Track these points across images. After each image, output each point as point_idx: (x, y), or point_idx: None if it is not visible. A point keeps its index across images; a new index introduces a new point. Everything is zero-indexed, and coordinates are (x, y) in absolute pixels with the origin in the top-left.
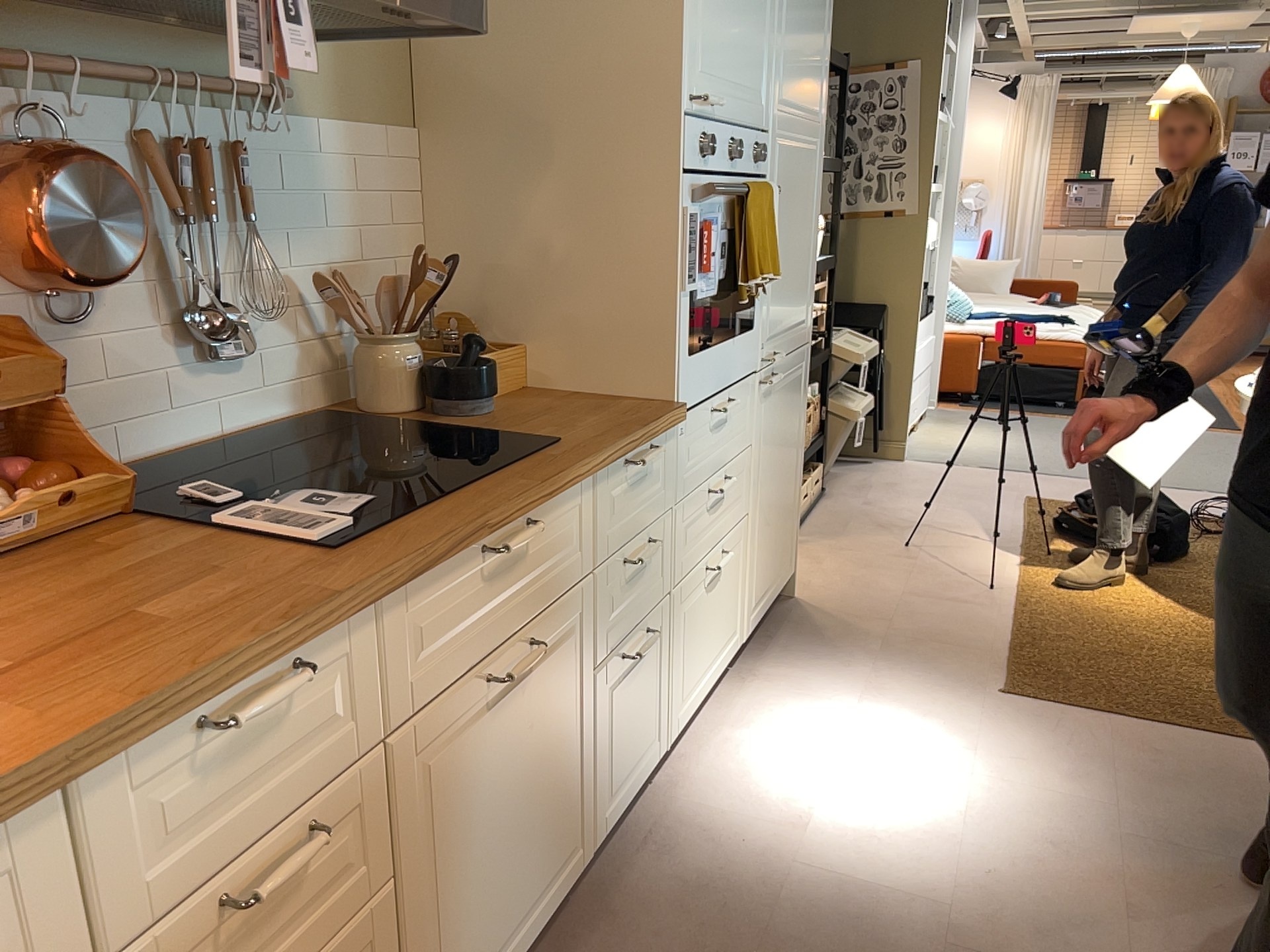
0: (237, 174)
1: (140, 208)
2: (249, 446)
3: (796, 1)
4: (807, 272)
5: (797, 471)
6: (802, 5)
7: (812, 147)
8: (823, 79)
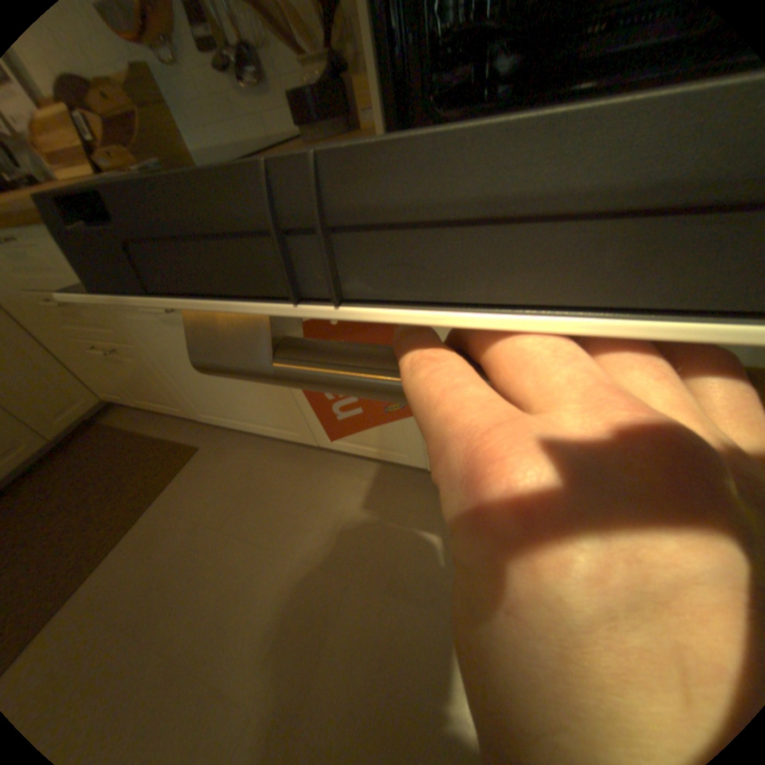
0: None
1: None
2: None
3: None
4: None
5: None
6: None
7: None
8: None
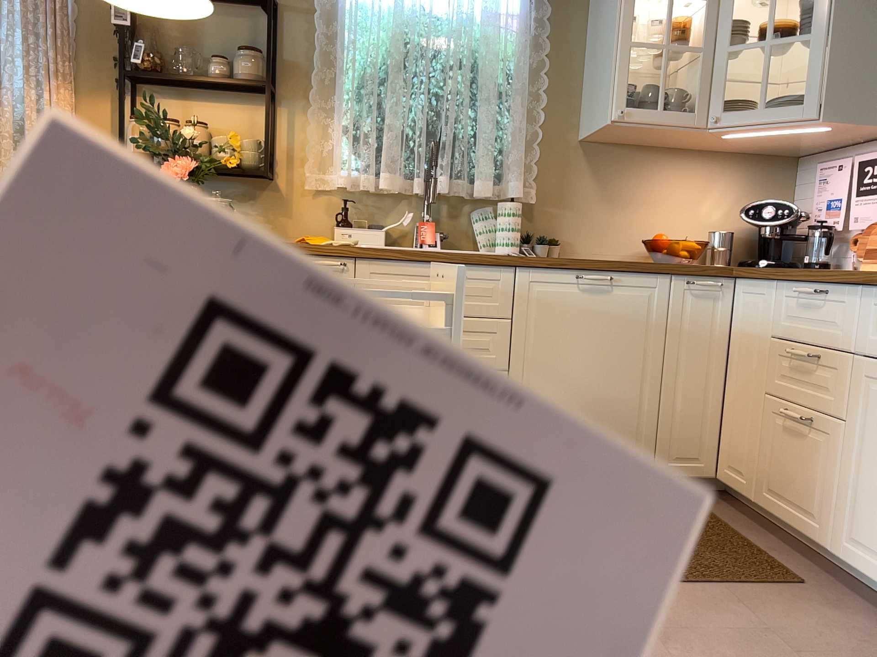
0: None
1: None
2: None
3: None
4: None
5: None
6: None
7: None
8: None
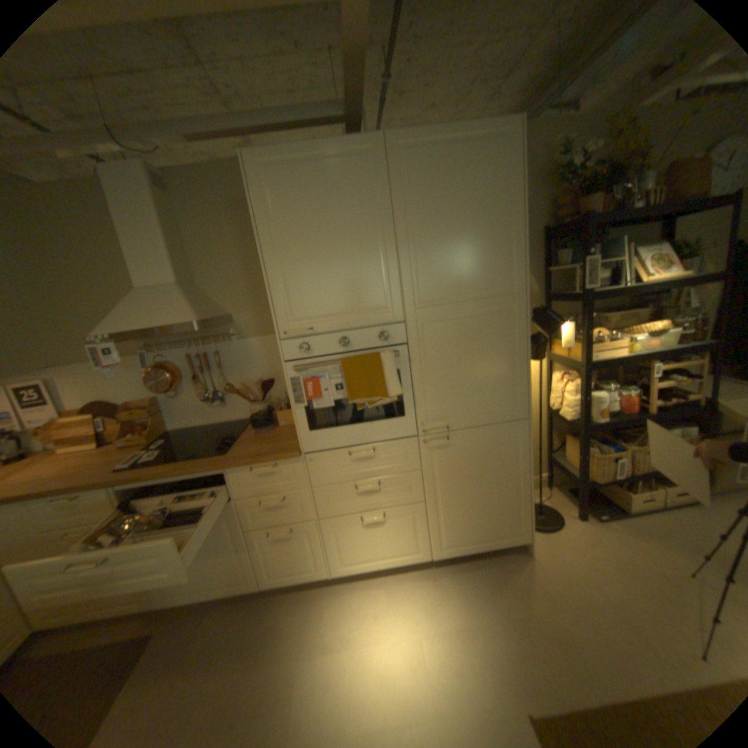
0: (217, 359)
1: (166, 377)
2: (221, 427)
3: (433, 244)
4: (505, 381)
5: (519, 490)
6: (447, 242)
7: (497, 310)
8: (512, 267)
